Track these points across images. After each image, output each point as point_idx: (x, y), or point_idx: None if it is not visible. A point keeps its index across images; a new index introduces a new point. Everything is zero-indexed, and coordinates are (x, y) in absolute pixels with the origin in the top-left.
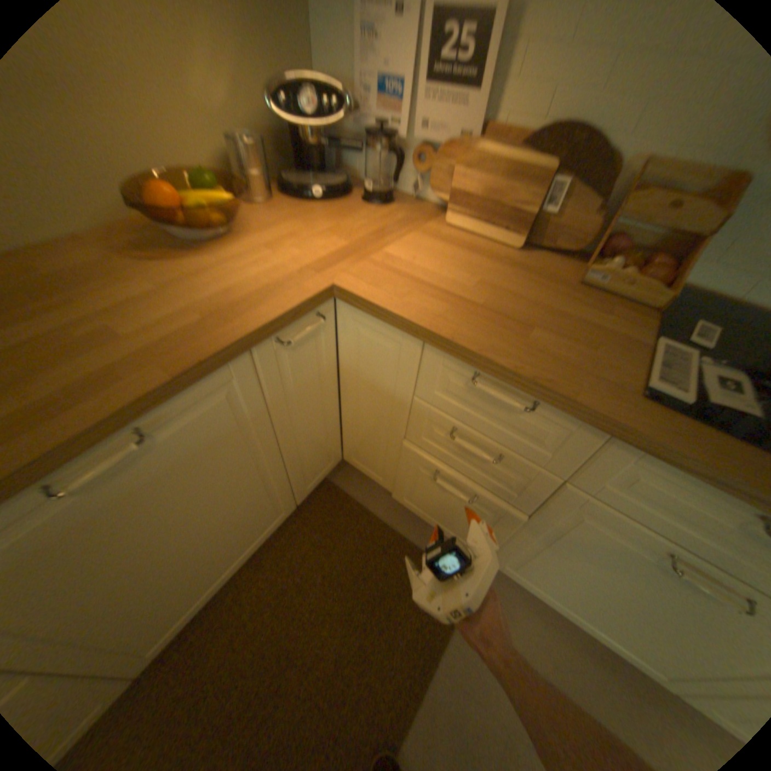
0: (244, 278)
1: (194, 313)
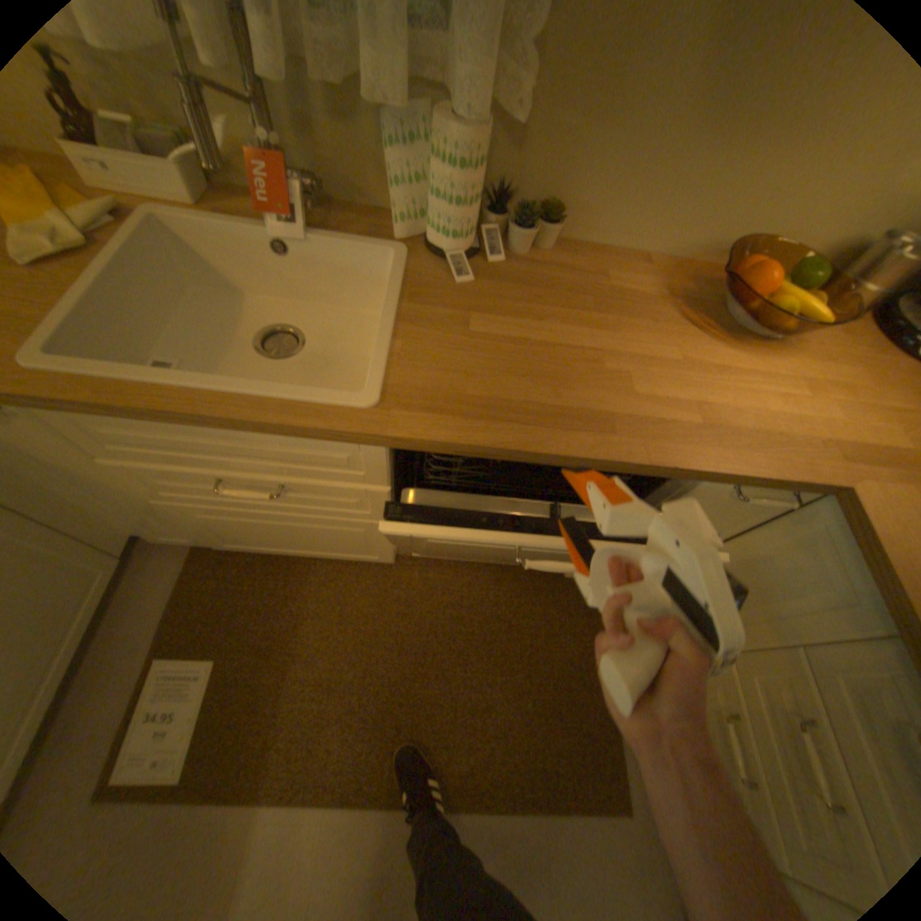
0: (764, 409)
1: (699, 415)
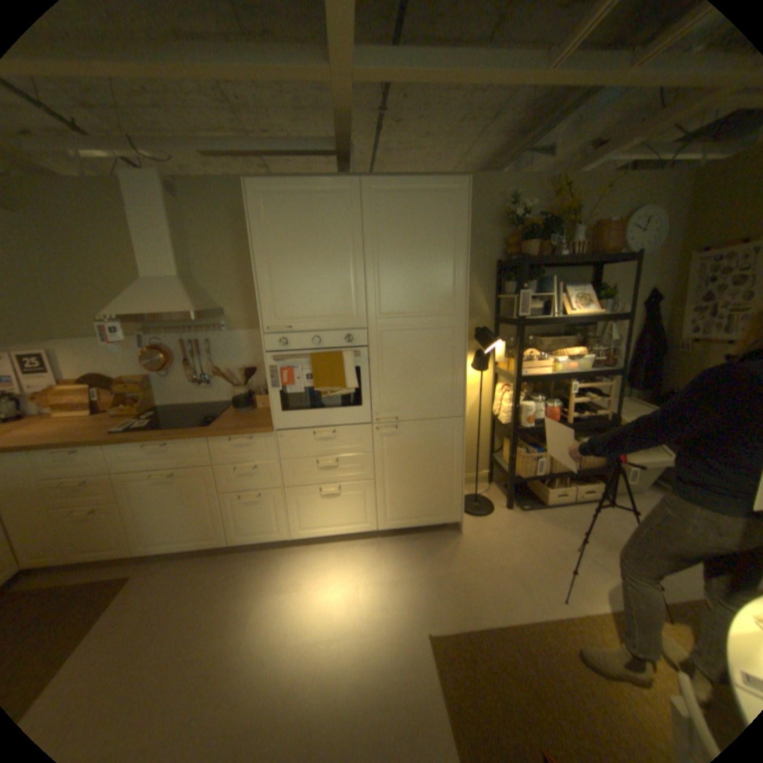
0: None
1: None
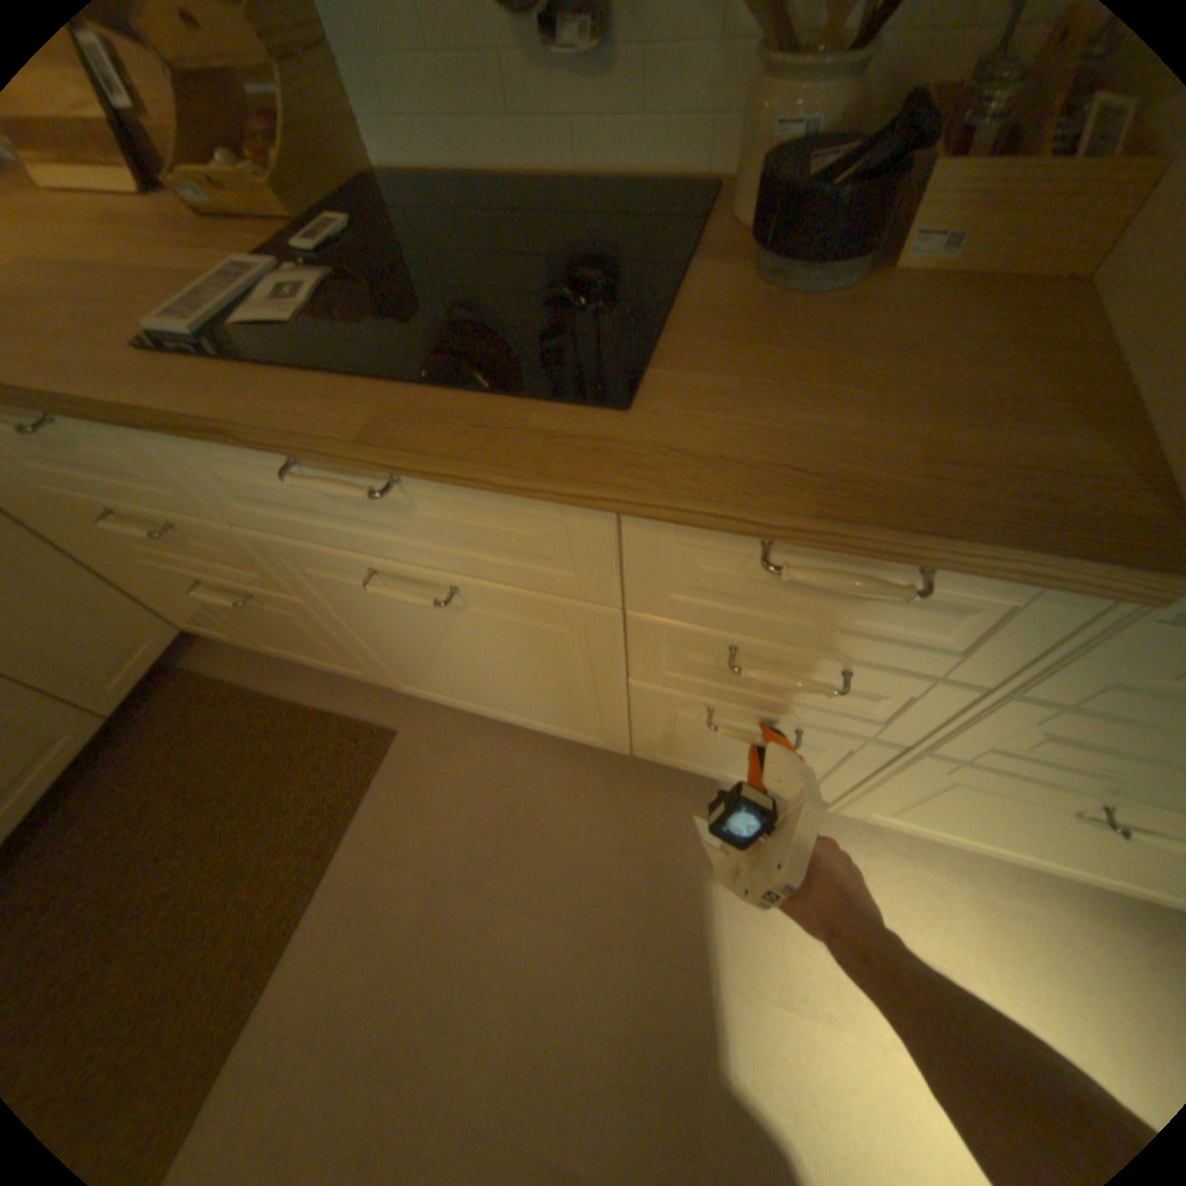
0: None
1: None
